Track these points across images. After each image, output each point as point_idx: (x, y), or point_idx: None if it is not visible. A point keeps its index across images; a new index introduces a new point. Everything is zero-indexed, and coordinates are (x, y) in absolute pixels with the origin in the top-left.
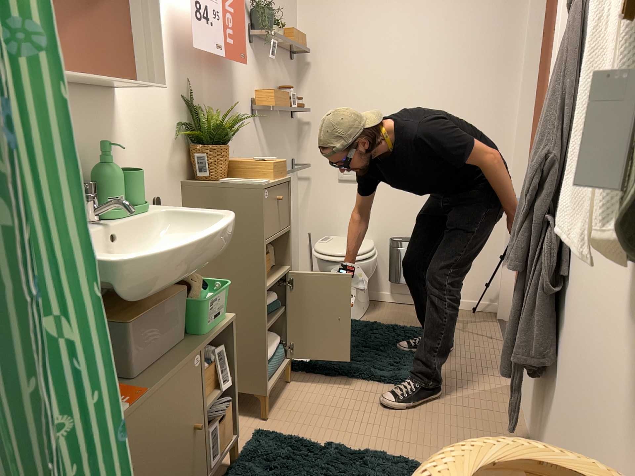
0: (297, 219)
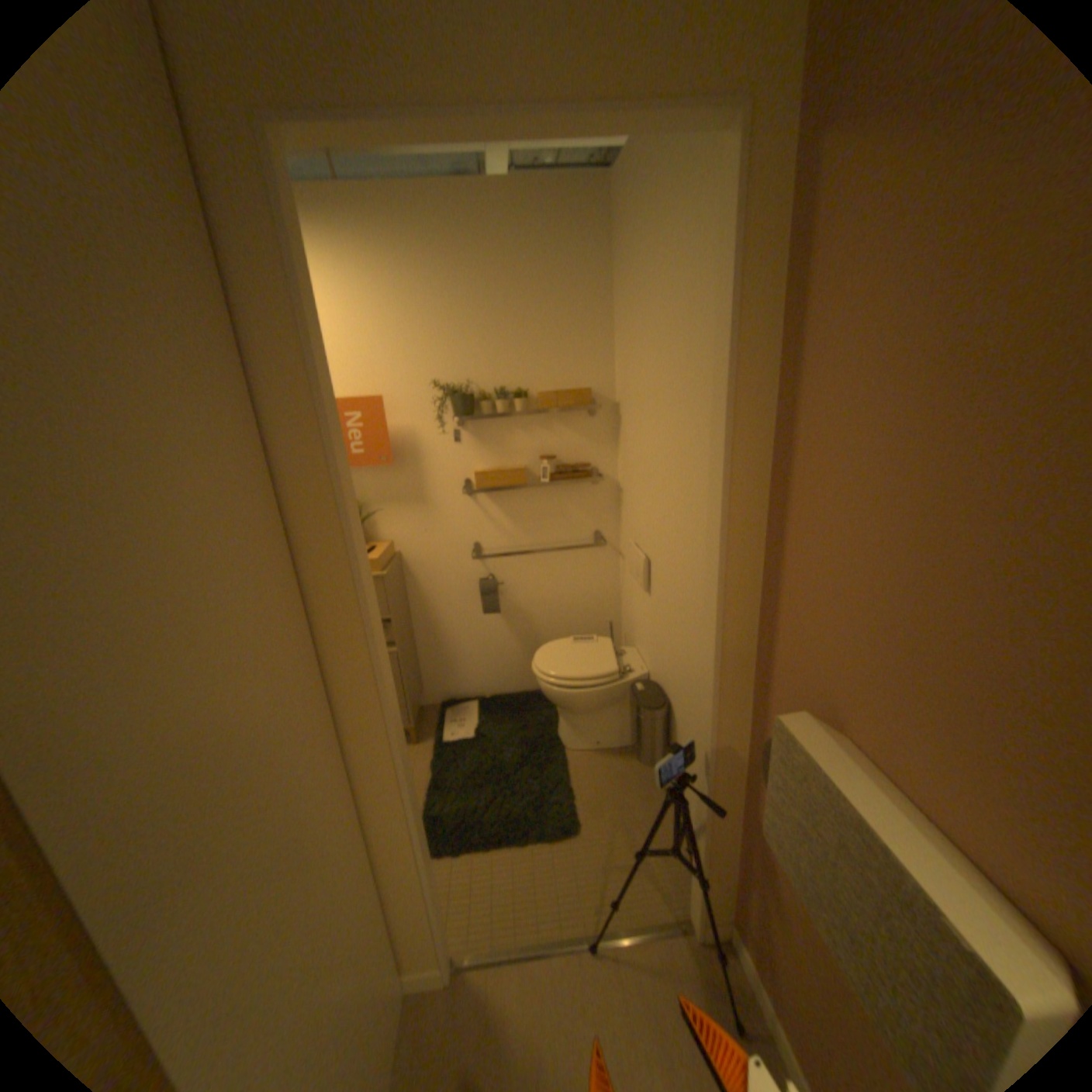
0: (612, 599)
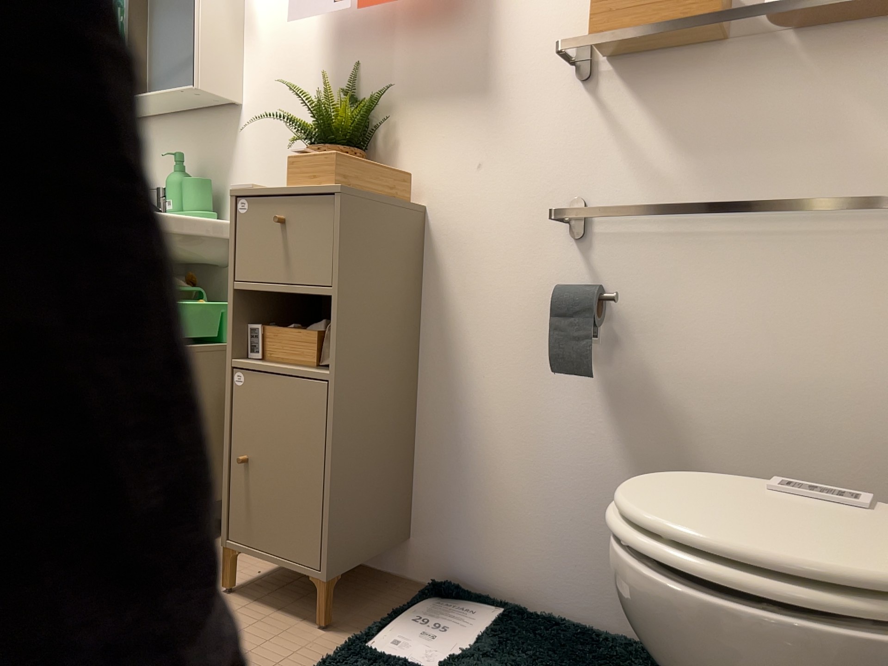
0: None
